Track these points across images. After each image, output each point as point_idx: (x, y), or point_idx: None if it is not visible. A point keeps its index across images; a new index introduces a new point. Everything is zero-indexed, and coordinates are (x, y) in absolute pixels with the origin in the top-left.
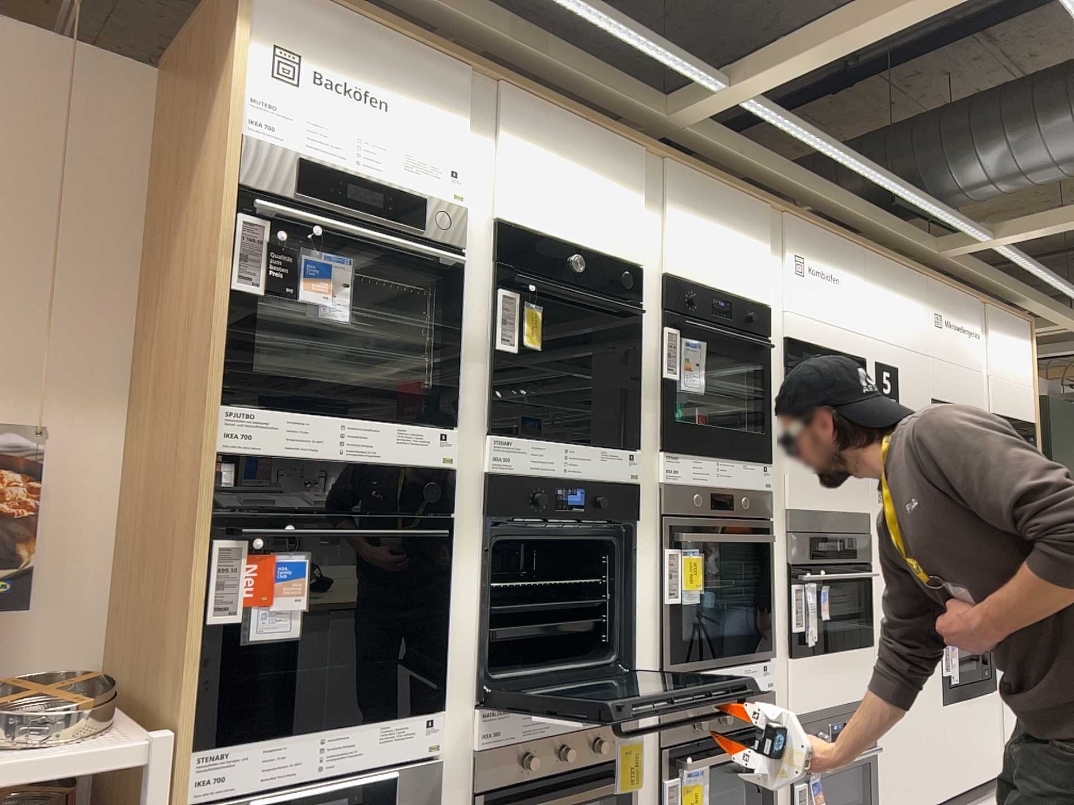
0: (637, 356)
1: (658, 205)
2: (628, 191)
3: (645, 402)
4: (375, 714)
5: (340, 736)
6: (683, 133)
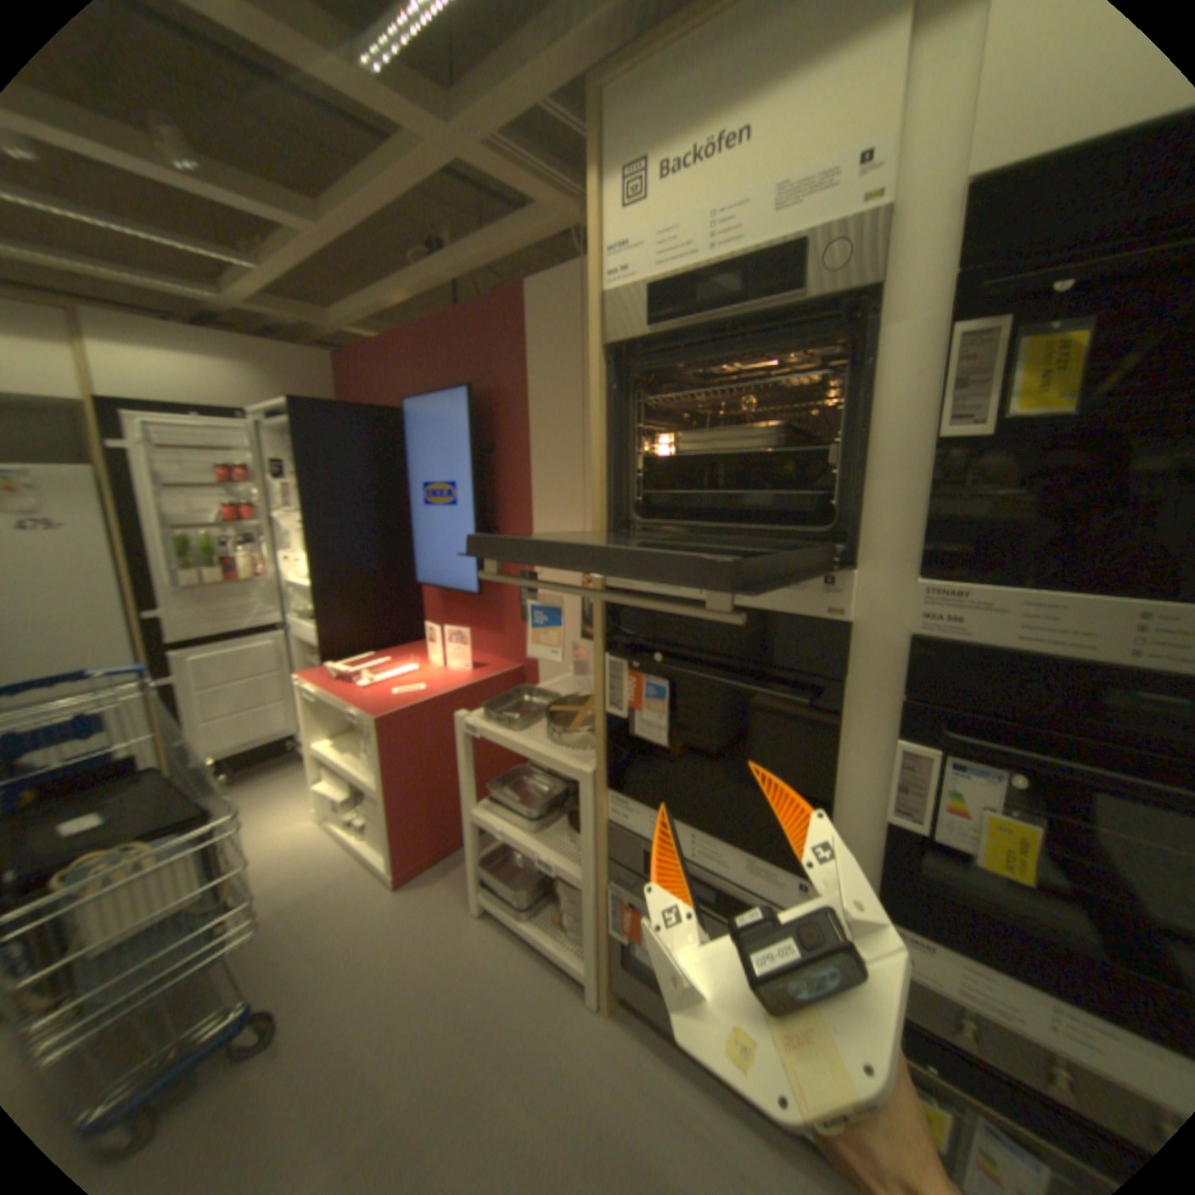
0: None
1: None
2: None
3: None
4: (732, 849)
5: (699, 848)
6: None
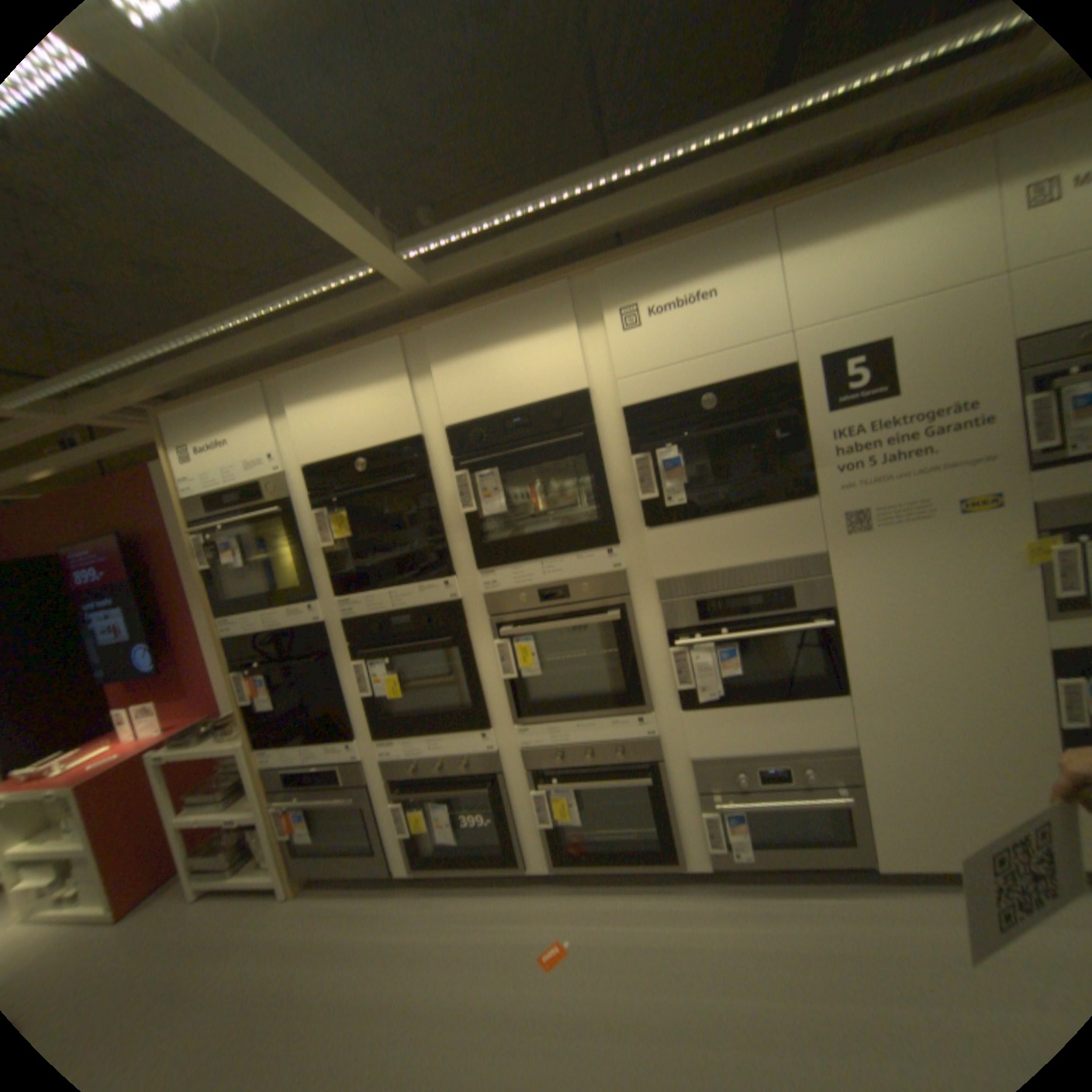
0: (441, 503)
1: (428, 363)
2: (391, 374)
3: (459, 536)
4: (316, 749)
5: (303, 758)
6: (432, 275)
